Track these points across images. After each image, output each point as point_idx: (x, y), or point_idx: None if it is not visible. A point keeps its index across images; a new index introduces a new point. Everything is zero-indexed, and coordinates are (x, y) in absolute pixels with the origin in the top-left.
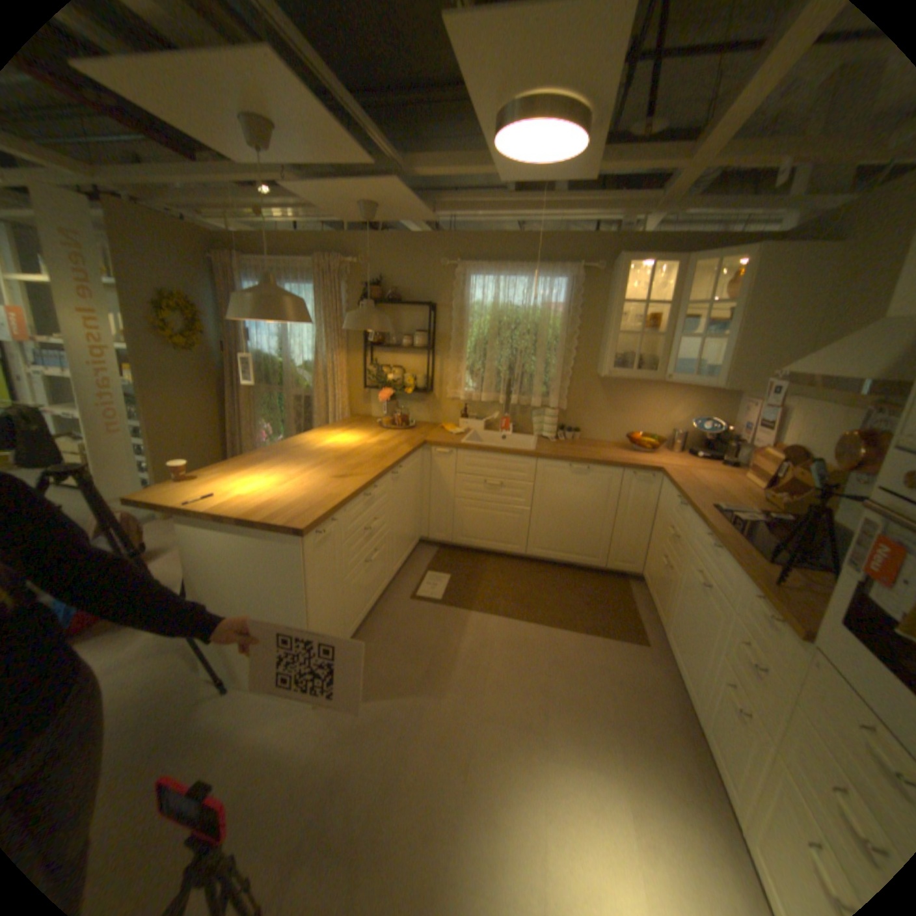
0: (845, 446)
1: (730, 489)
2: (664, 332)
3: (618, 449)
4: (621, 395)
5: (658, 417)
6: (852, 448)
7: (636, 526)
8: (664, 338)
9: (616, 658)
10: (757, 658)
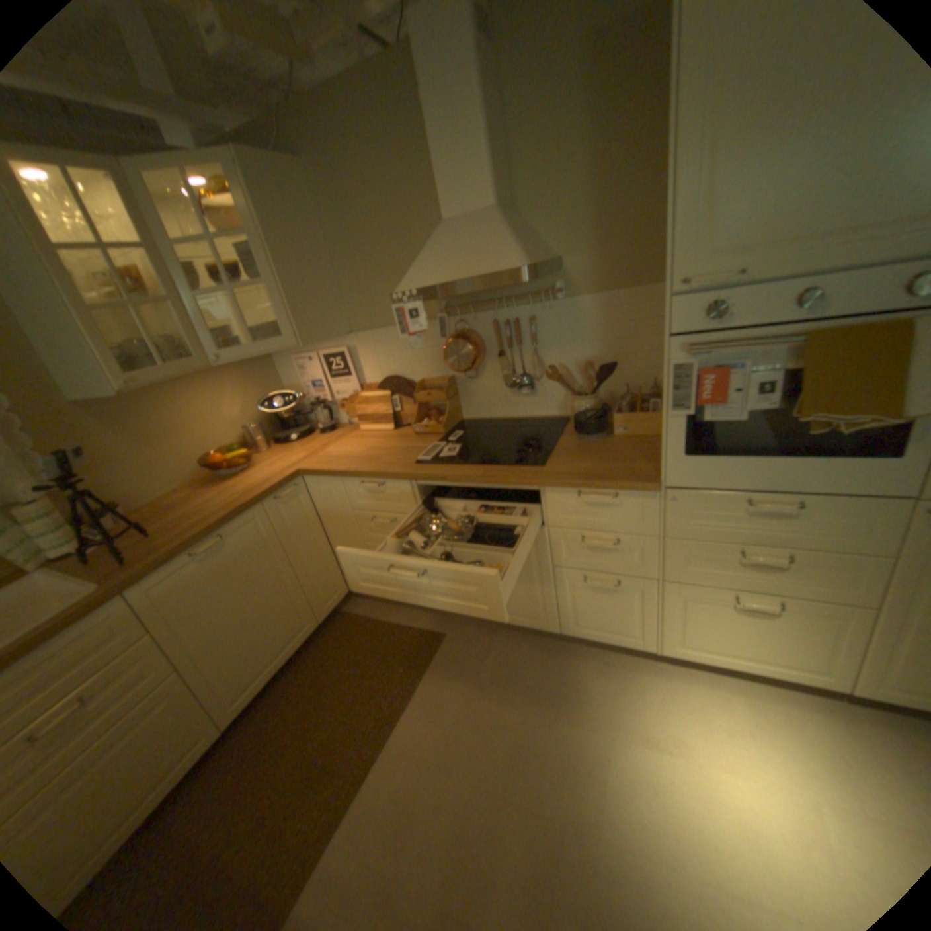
0: (452, 351)
1: (380, 444)
2: (147, 298)
3: (209, 488)
4: (140, 417)
5: (211, 422)
6: (461, 350)
7: (315, 552)
8: (159, 306)
9: (453, 677)
10: (603, 538)
